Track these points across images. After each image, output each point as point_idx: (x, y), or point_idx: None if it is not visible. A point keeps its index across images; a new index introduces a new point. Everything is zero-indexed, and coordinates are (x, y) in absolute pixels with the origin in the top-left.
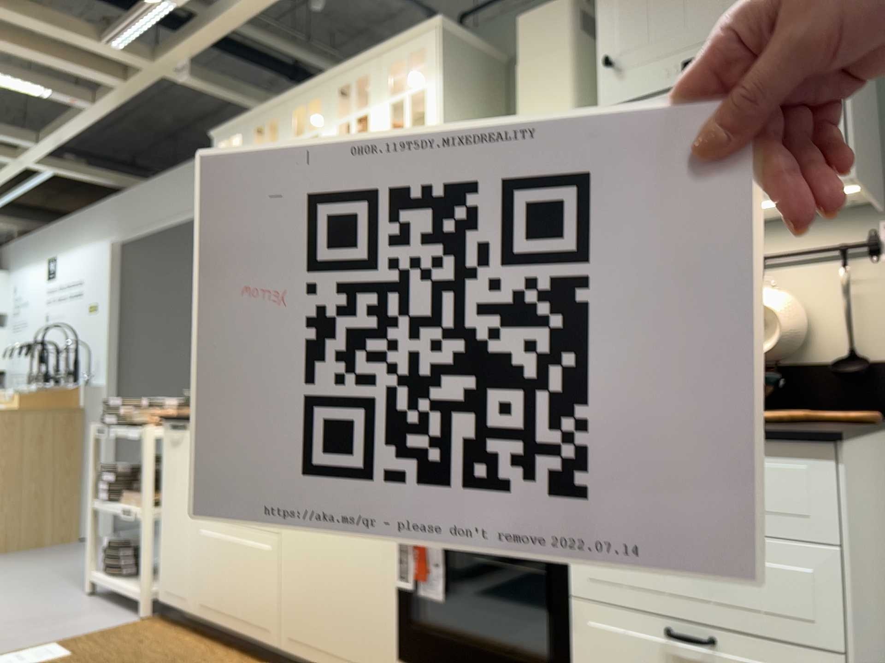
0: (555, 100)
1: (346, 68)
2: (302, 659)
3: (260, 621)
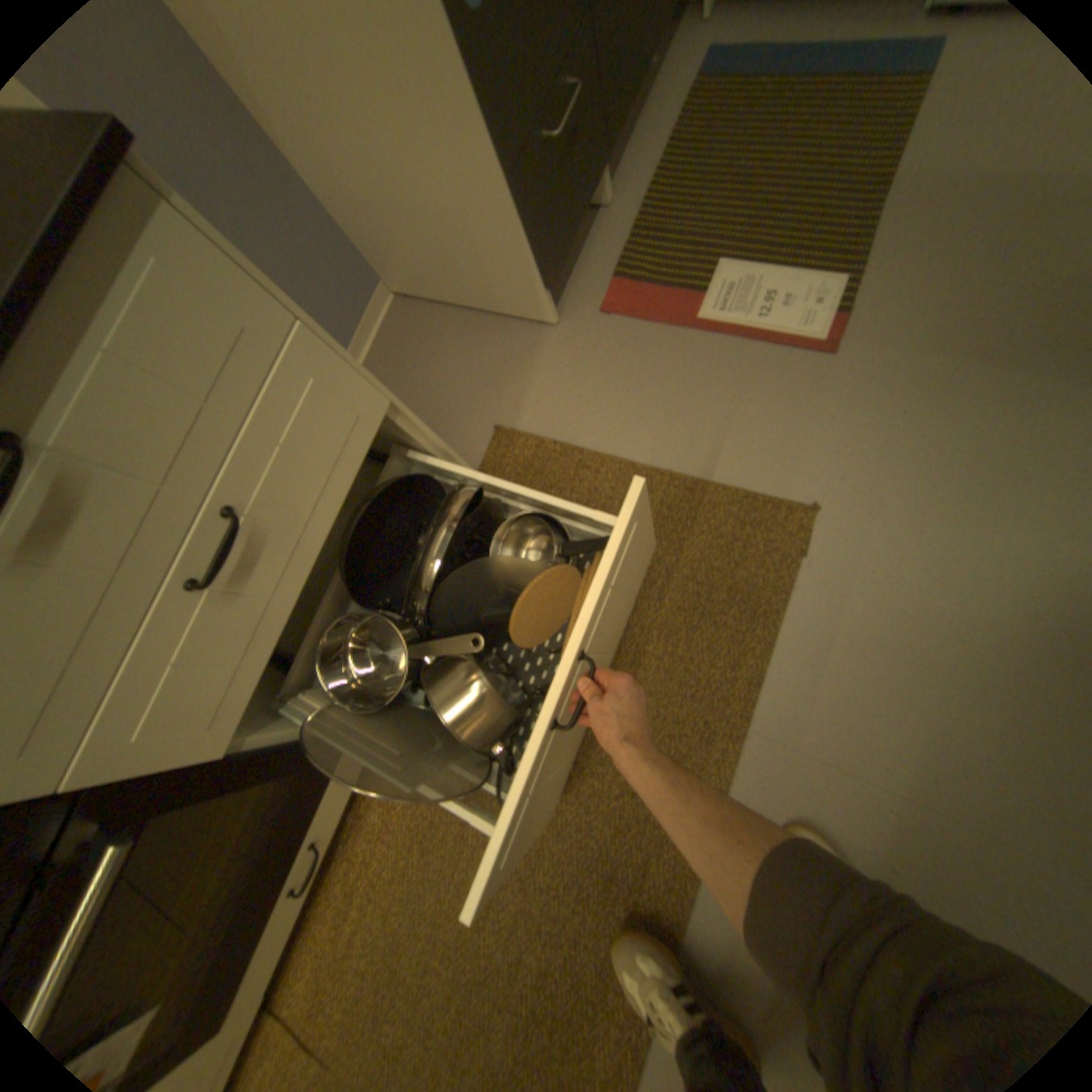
0: None
1: None
2: None
3: None
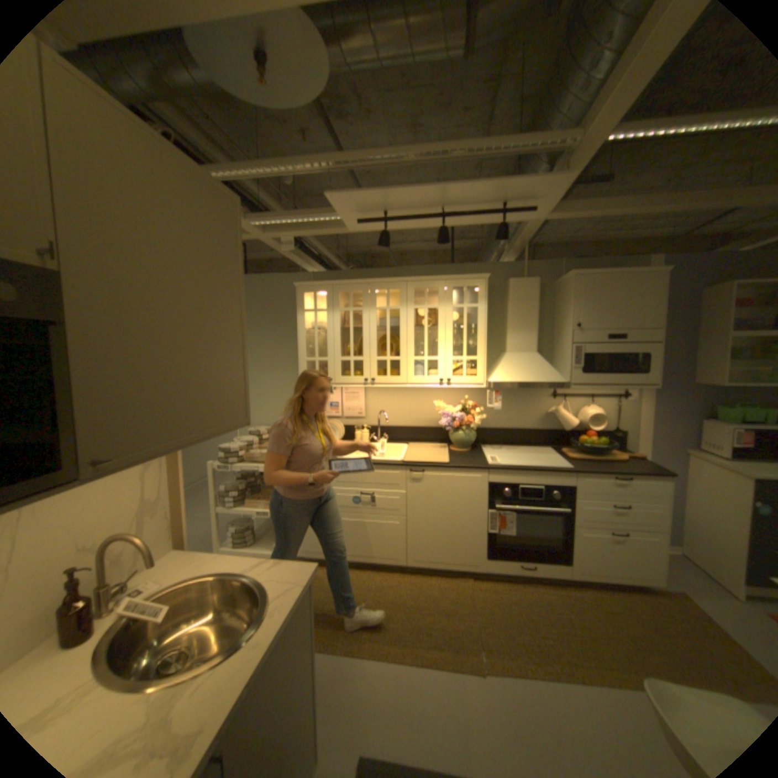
0: (531, 323)
1: (423, 279)
2: (425, 568)
3: (393, 556)
